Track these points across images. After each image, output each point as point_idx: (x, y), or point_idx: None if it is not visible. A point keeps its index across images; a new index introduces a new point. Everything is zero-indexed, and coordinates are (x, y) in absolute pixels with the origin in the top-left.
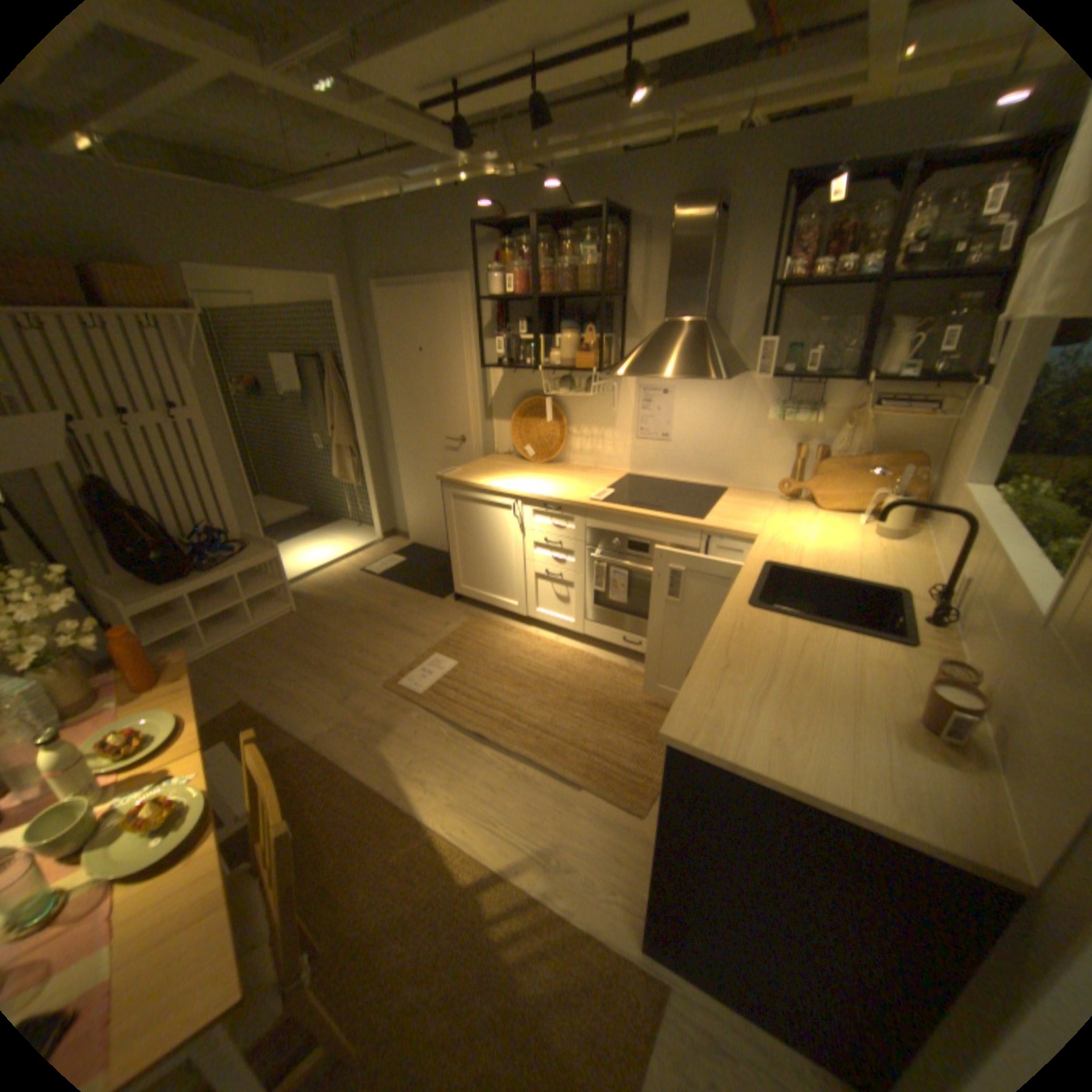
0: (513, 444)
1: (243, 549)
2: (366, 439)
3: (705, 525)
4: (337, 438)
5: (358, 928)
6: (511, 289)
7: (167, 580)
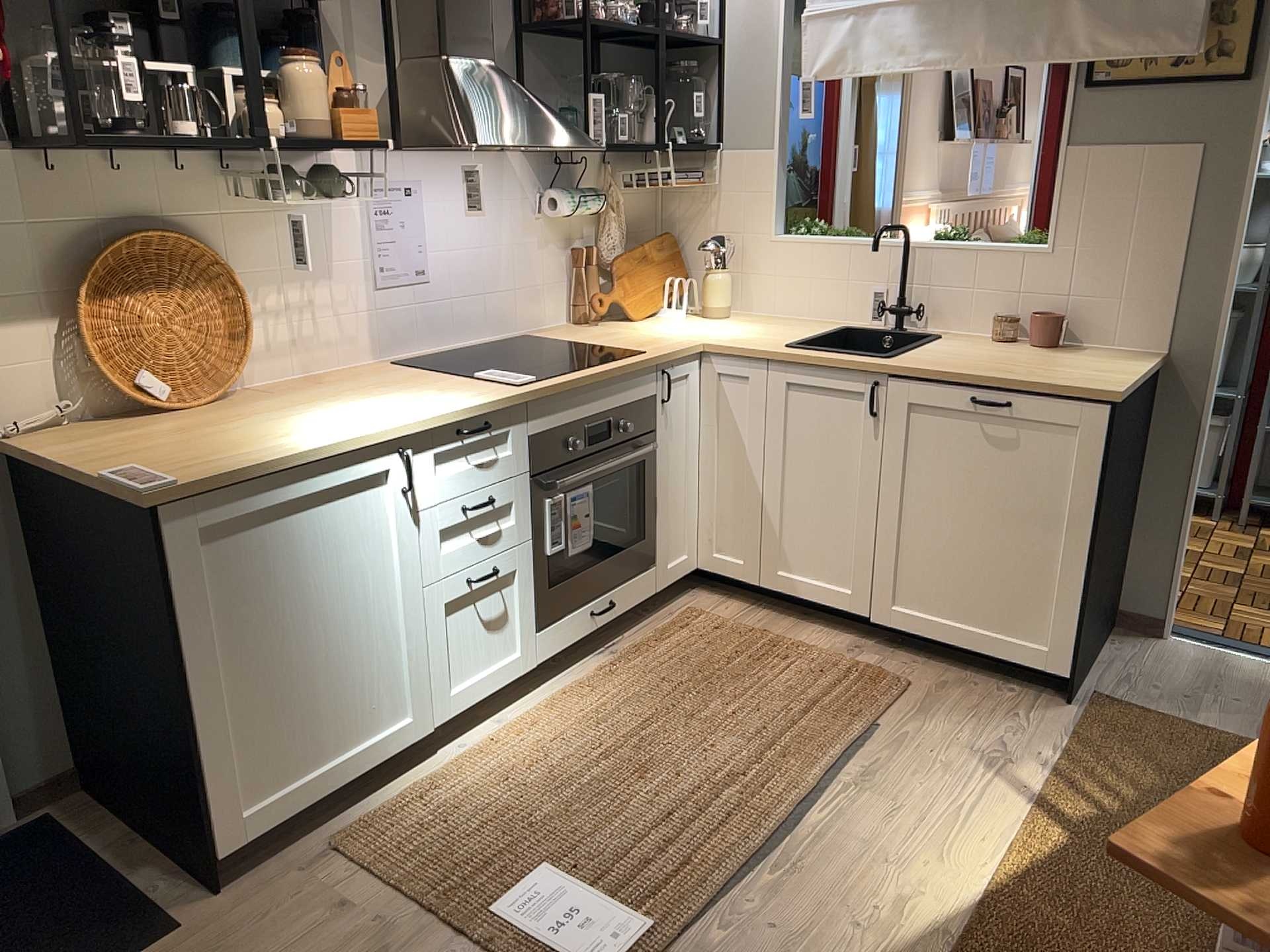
0: (111, 377)
1: None
2: None
3: (662, 352)
4: None
5: (1191, 946)
6: None
7: None
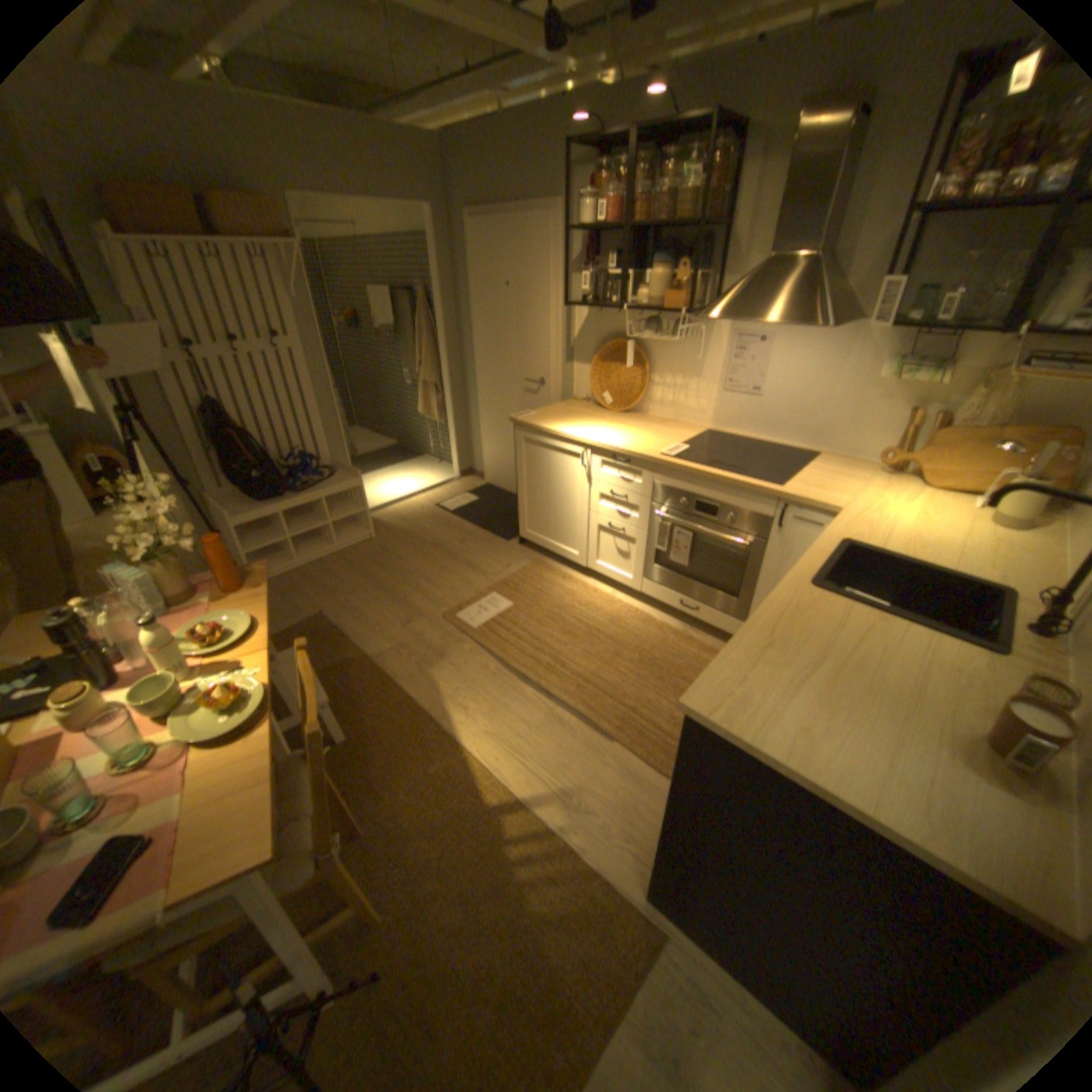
0: (591, 389)
1: (332, 476)
2: (450, 377)
3: (783, 492)
4: (423, 374)
5: (394, 823)
6: (604, 218)
7: (266, 498)
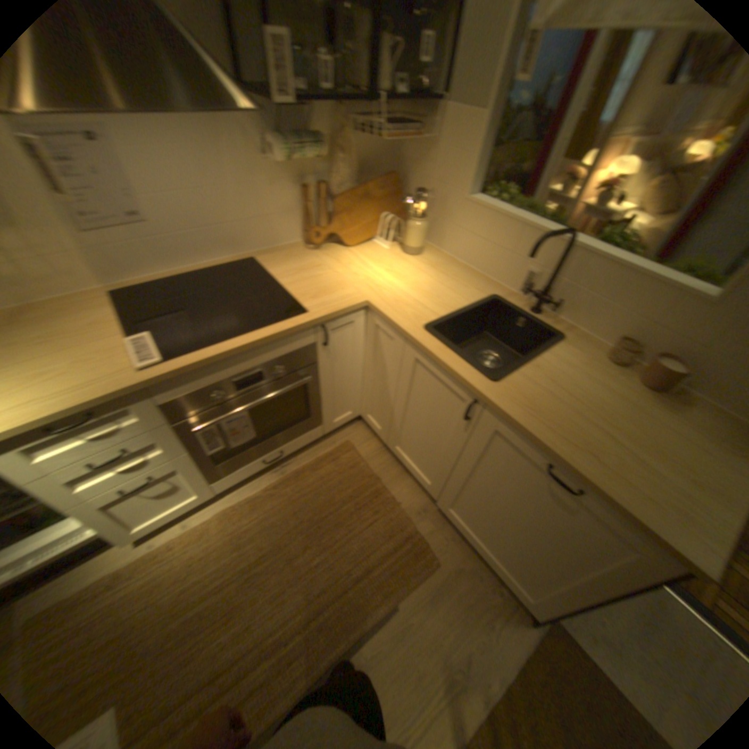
0: None
1: None
2: None
3: (320, 316)
4: None
5: None
6: None
7: None
